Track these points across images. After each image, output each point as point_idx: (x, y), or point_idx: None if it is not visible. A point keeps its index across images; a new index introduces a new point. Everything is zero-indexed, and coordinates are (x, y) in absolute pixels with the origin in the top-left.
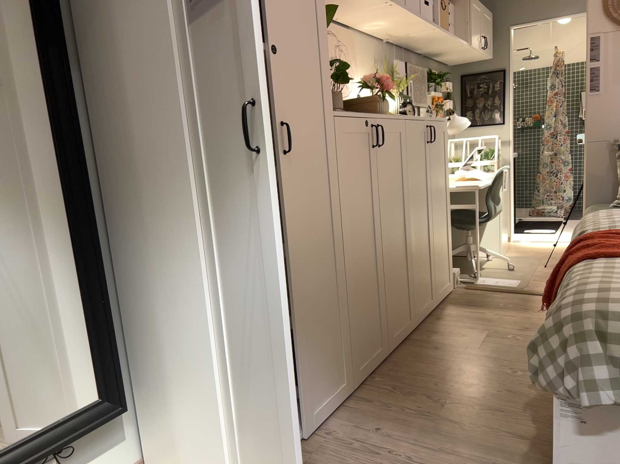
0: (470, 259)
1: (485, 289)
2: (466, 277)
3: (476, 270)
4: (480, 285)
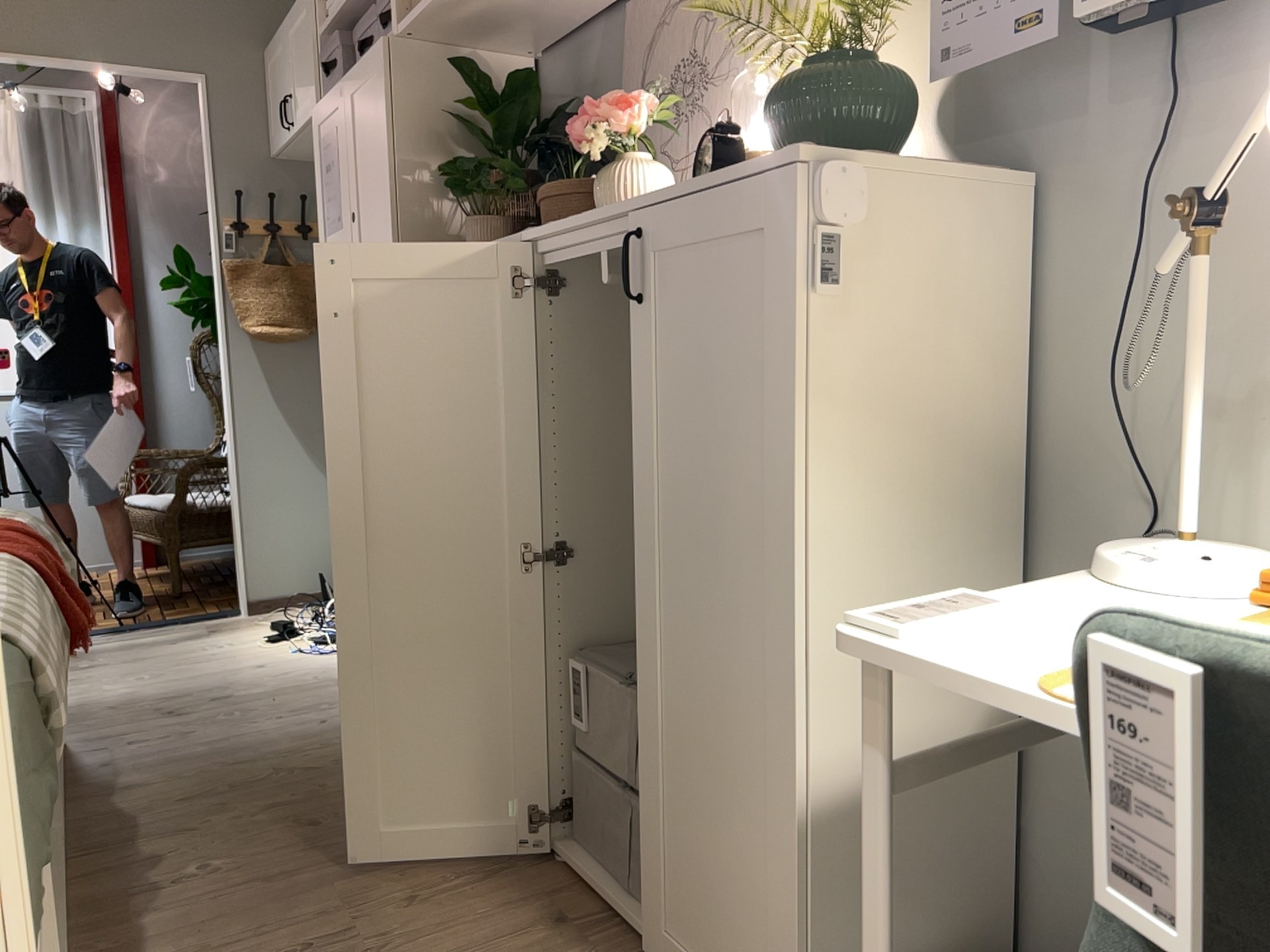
0: None
1: None
2: None
3: None
4: None
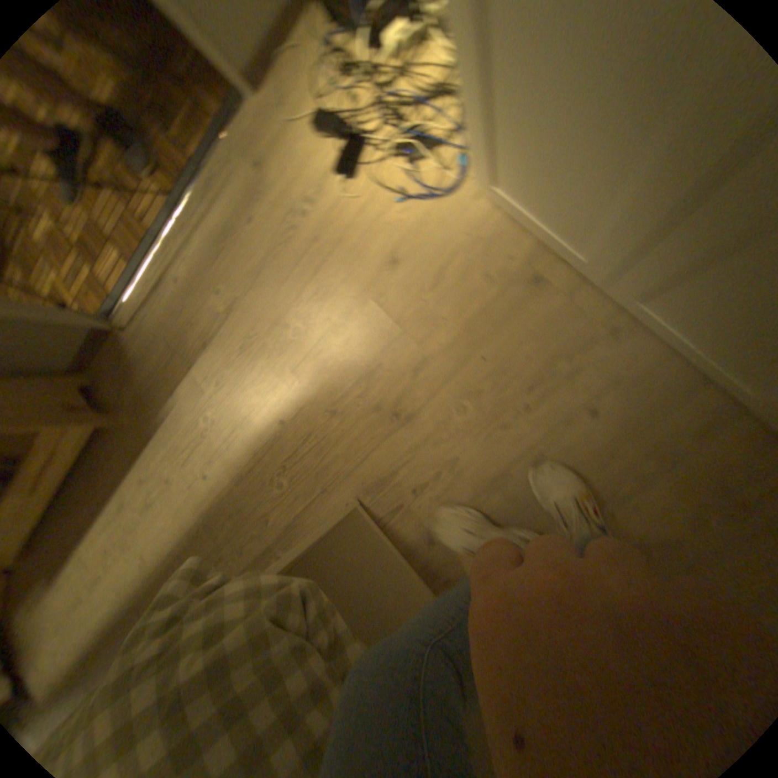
0: None
1: None
2: None
3: None
4: None
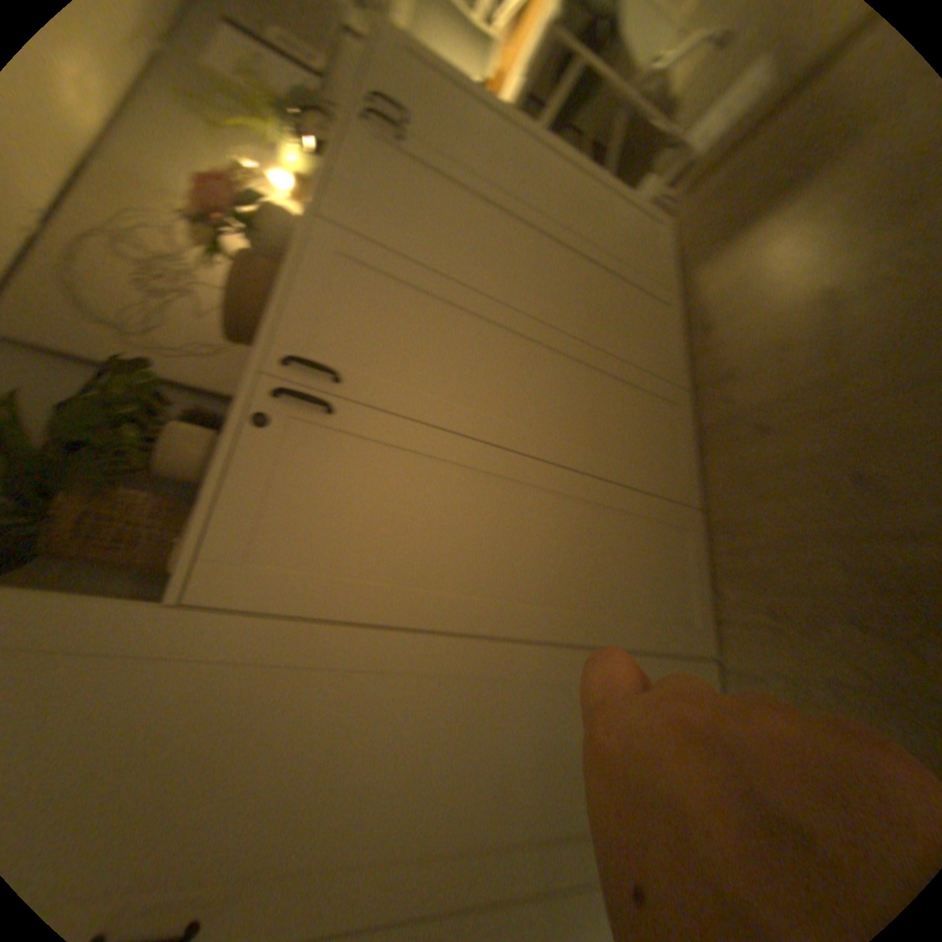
0: (646, 109)
1: (722, 156)
2: (671, 154)
3: (674, 126)
4: (707, 154)
